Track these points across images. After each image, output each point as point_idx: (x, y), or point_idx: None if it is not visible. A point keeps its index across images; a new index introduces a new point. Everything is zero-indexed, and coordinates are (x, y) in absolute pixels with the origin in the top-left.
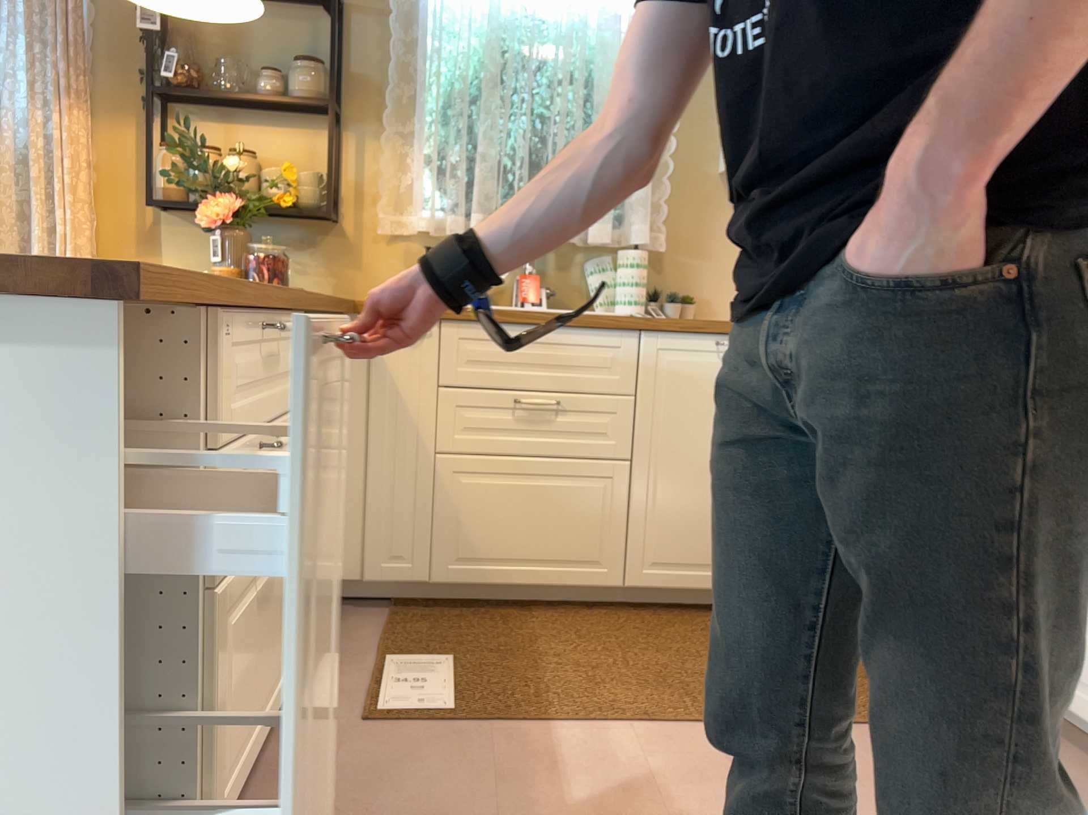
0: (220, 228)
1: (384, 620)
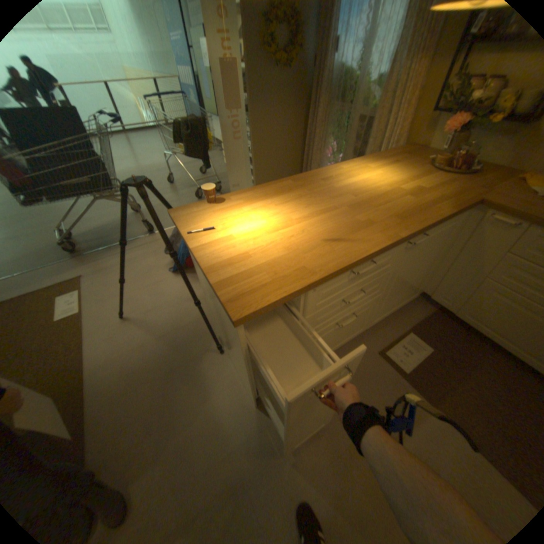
0: (456, 129)
1: (430, 314)
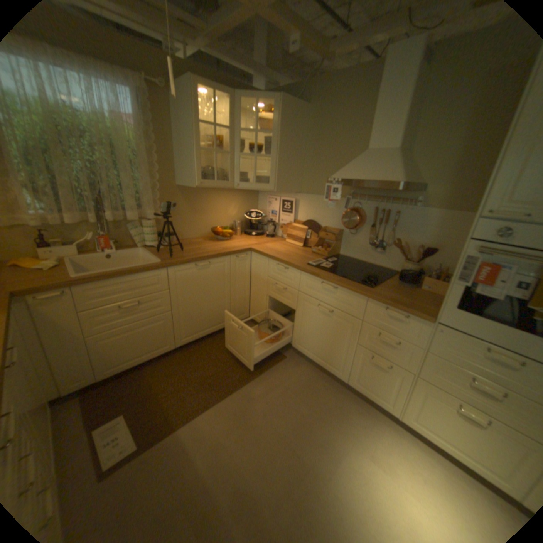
0: None
1: (80, 406)
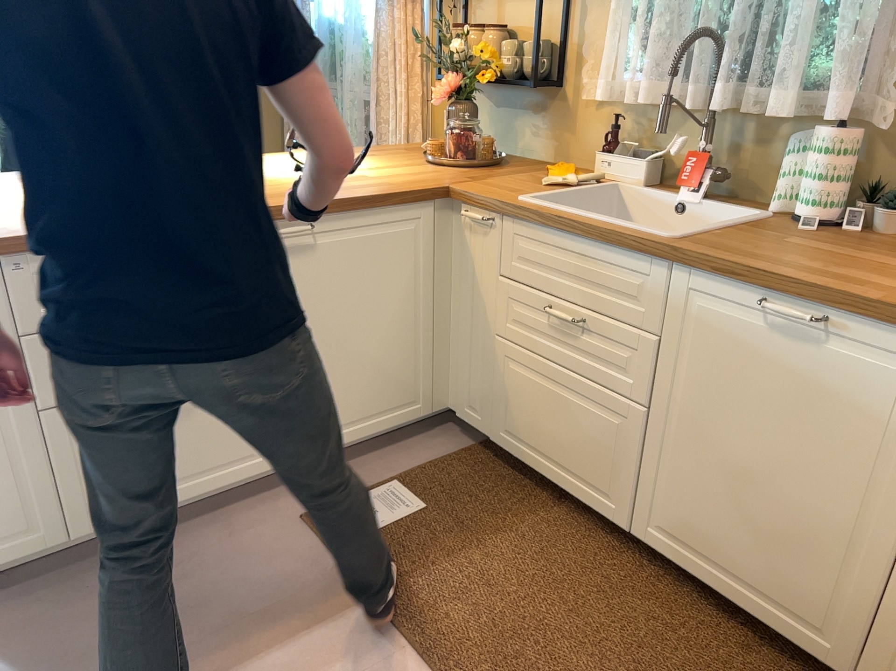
0: (453, 102)
1: (456, 451)
